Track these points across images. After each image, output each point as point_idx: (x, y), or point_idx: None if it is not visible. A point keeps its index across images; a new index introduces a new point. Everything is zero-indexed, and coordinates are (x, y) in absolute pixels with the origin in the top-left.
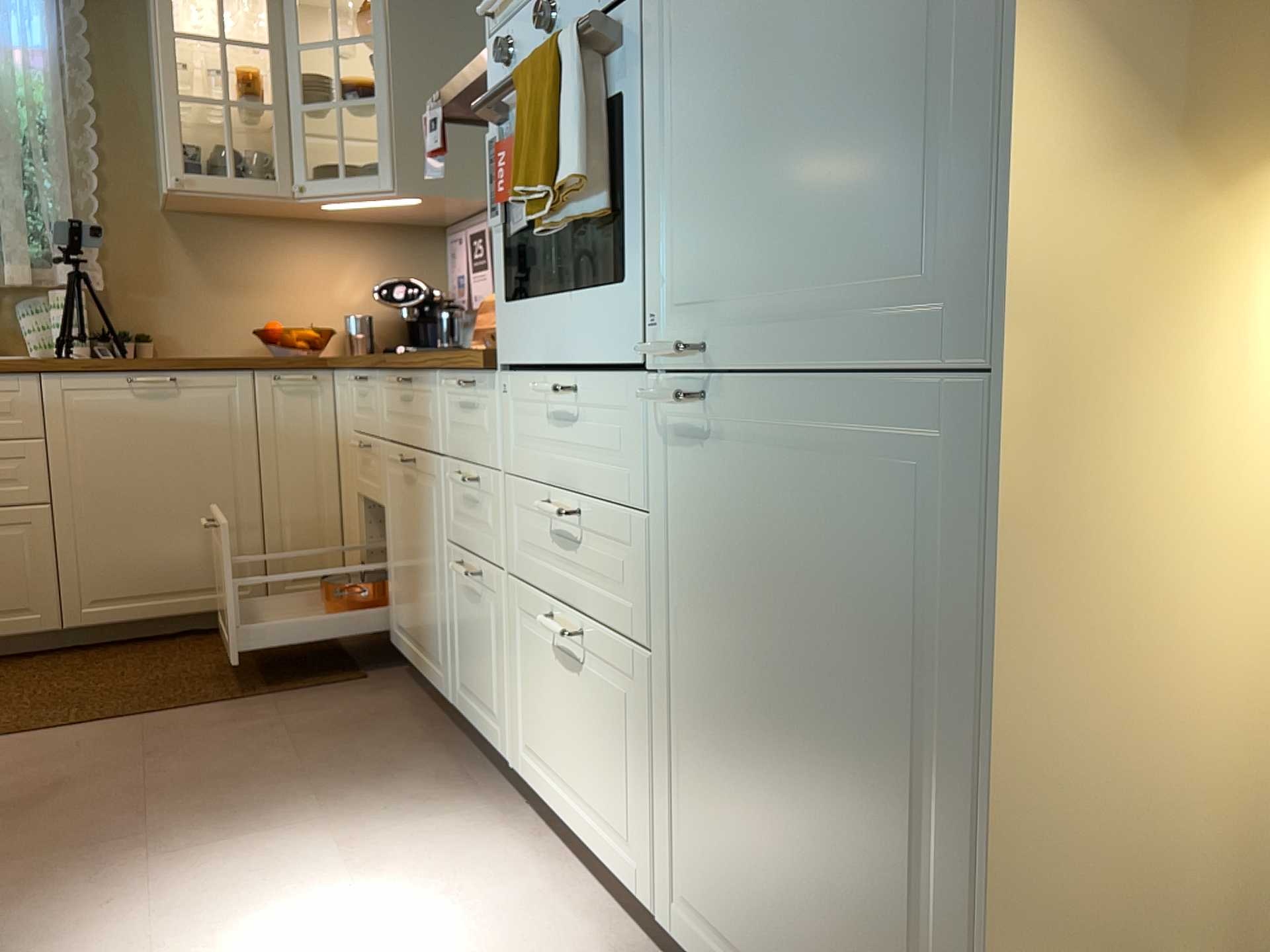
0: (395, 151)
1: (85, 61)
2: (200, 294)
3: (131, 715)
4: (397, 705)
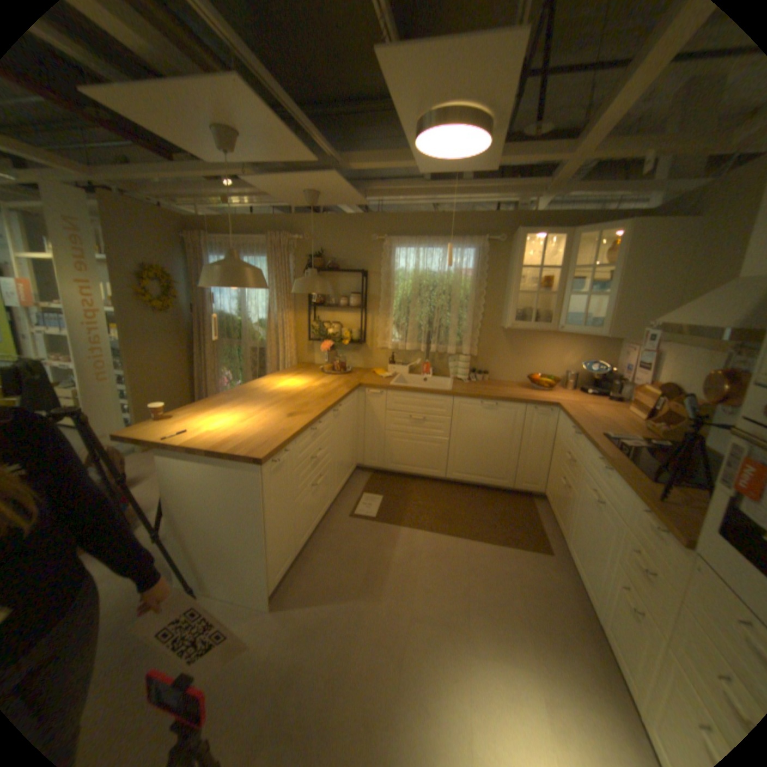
0: (614, 318)
1: (485, 272)
2: (509, 357)
3: (465, 537)
4: (567, 585)
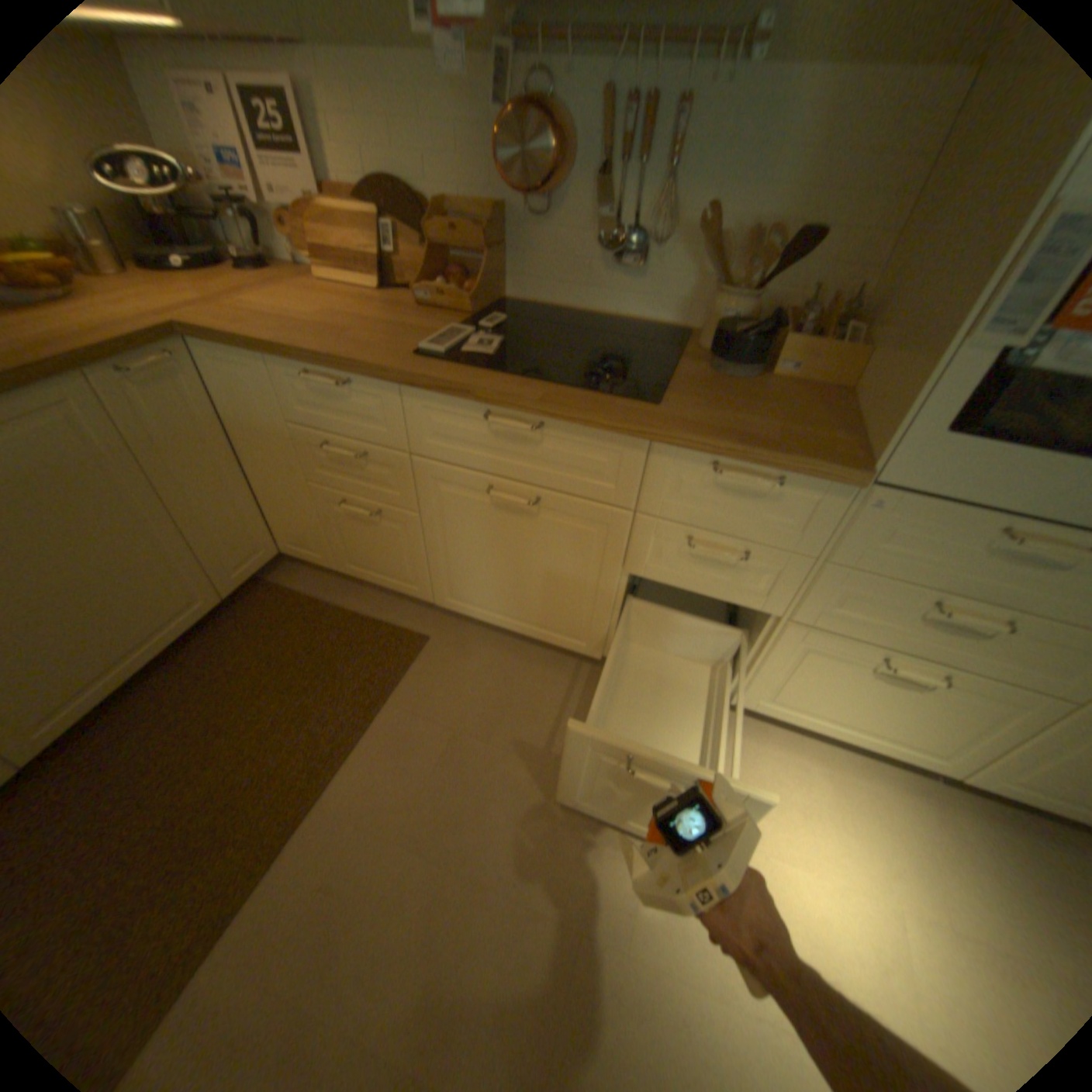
0: None
1: None
2: None
3: (302, 810)
4: (497, 655)
